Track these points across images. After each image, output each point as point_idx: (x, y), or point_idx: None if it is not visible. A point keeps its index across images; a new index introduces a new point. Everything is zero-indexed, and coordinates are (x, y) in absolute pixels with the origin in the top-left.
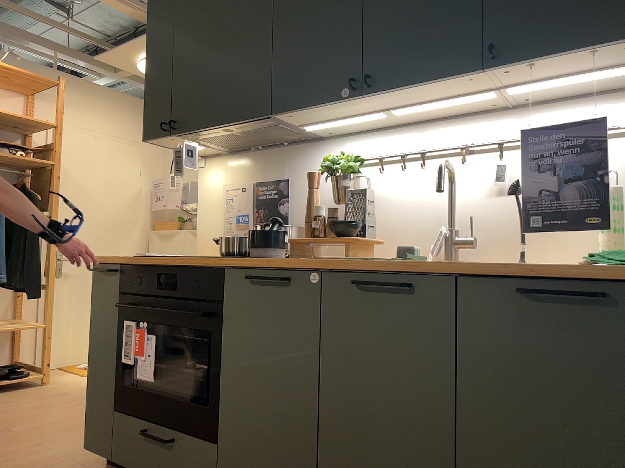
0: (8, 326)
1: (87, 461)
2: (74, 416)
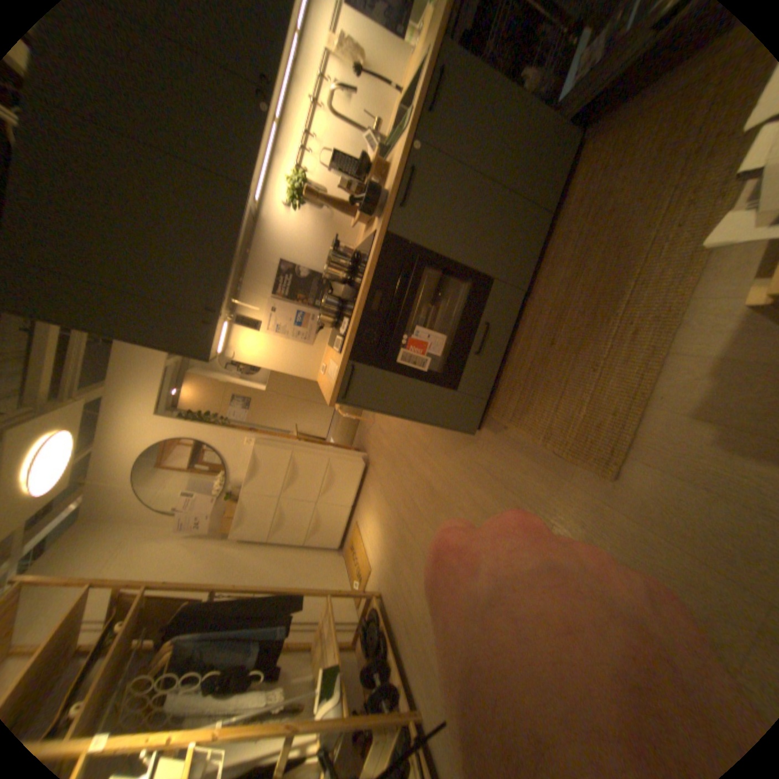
0: (327, 626)
1: (475, 445)
2: (422, 516)
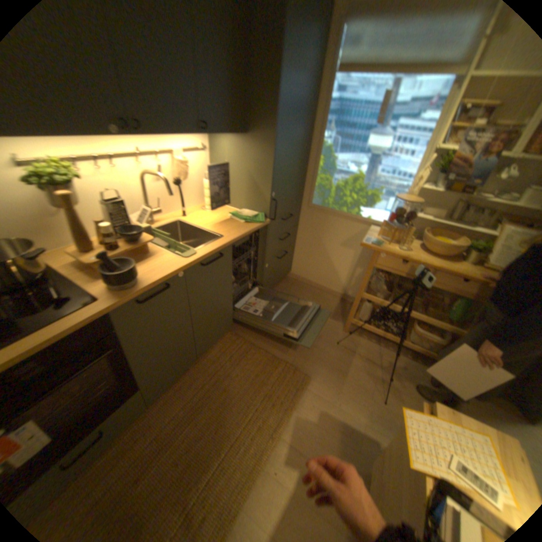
0: None
1: None
2: None
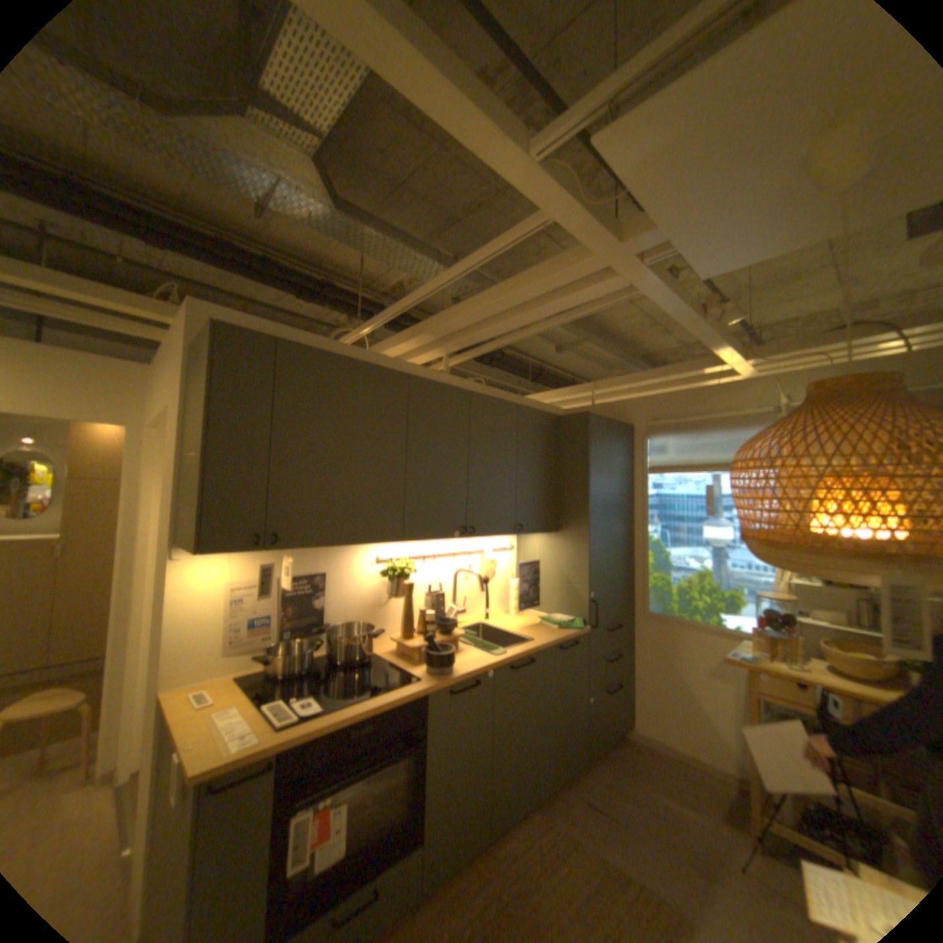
0: None
1: None
2: None
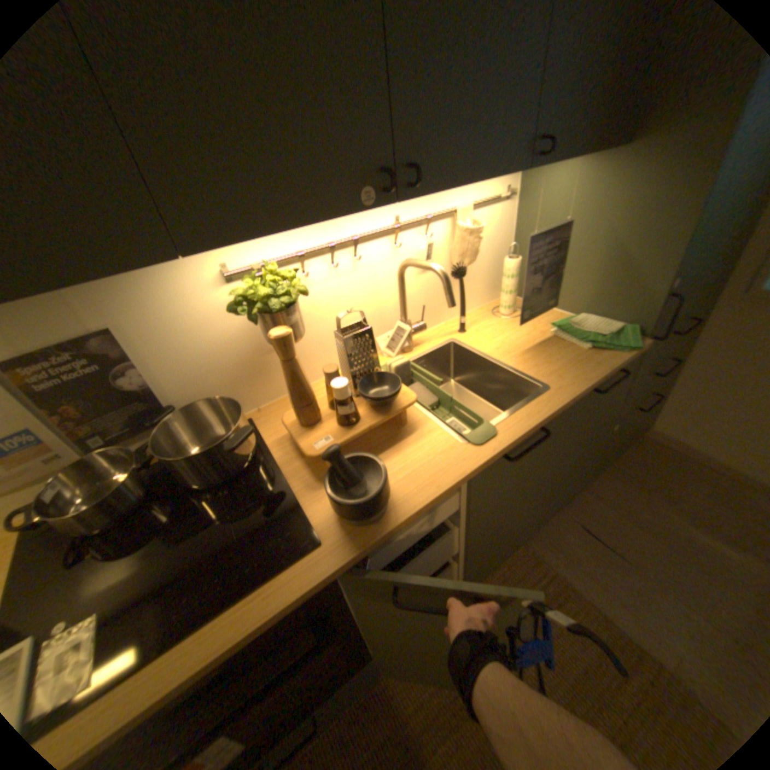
0: None
1: None
2: None
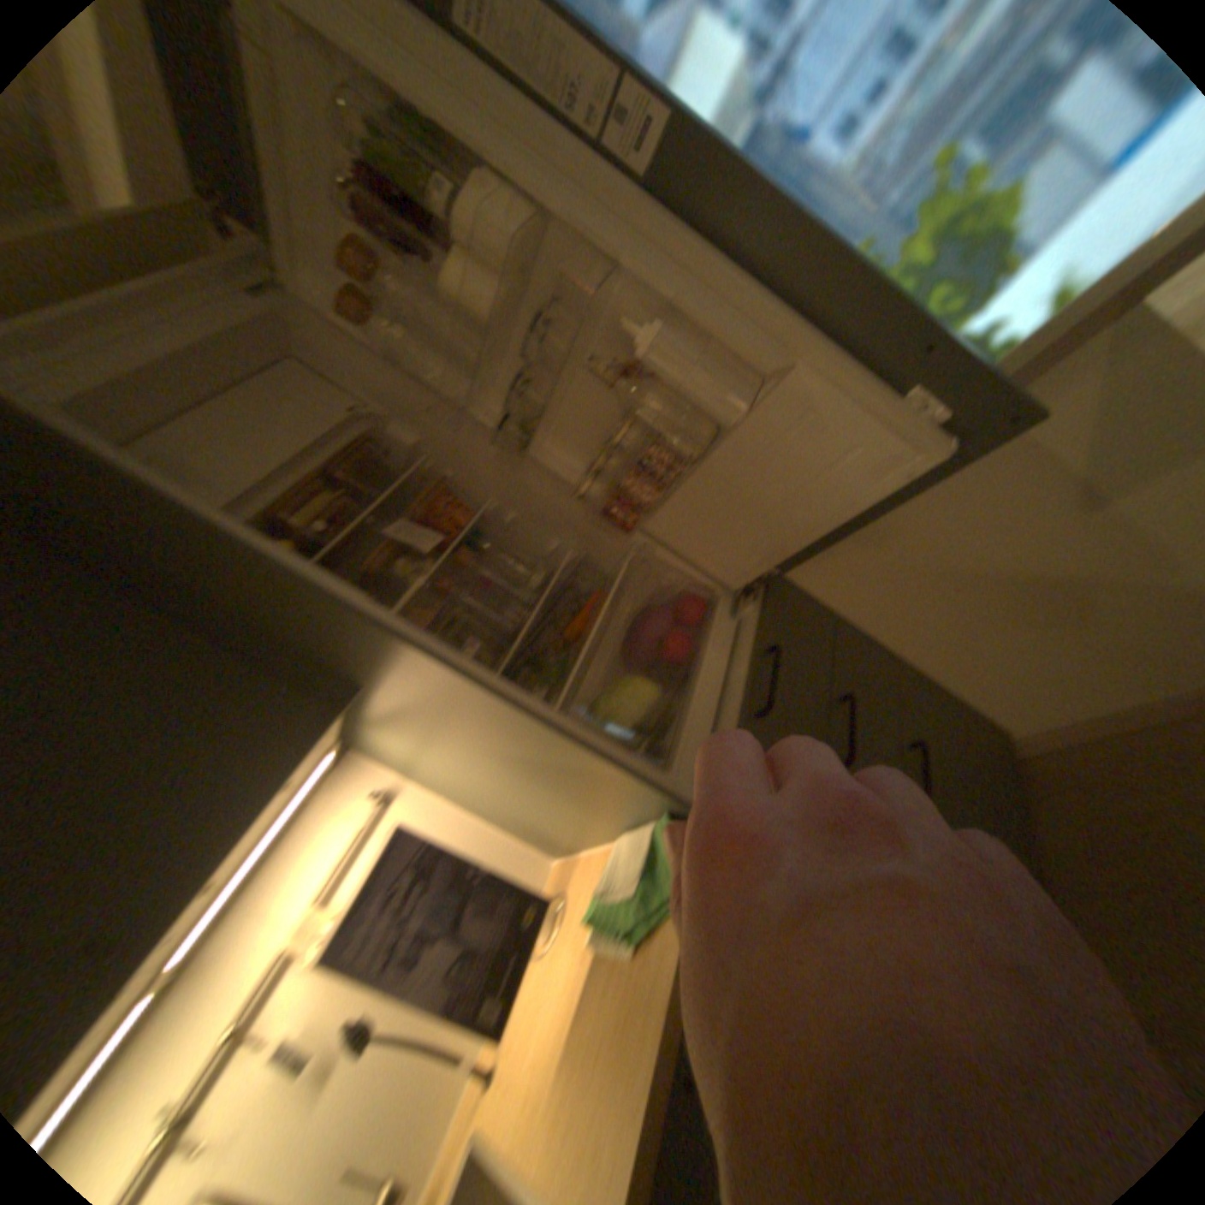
0: None
1: None
2: None
